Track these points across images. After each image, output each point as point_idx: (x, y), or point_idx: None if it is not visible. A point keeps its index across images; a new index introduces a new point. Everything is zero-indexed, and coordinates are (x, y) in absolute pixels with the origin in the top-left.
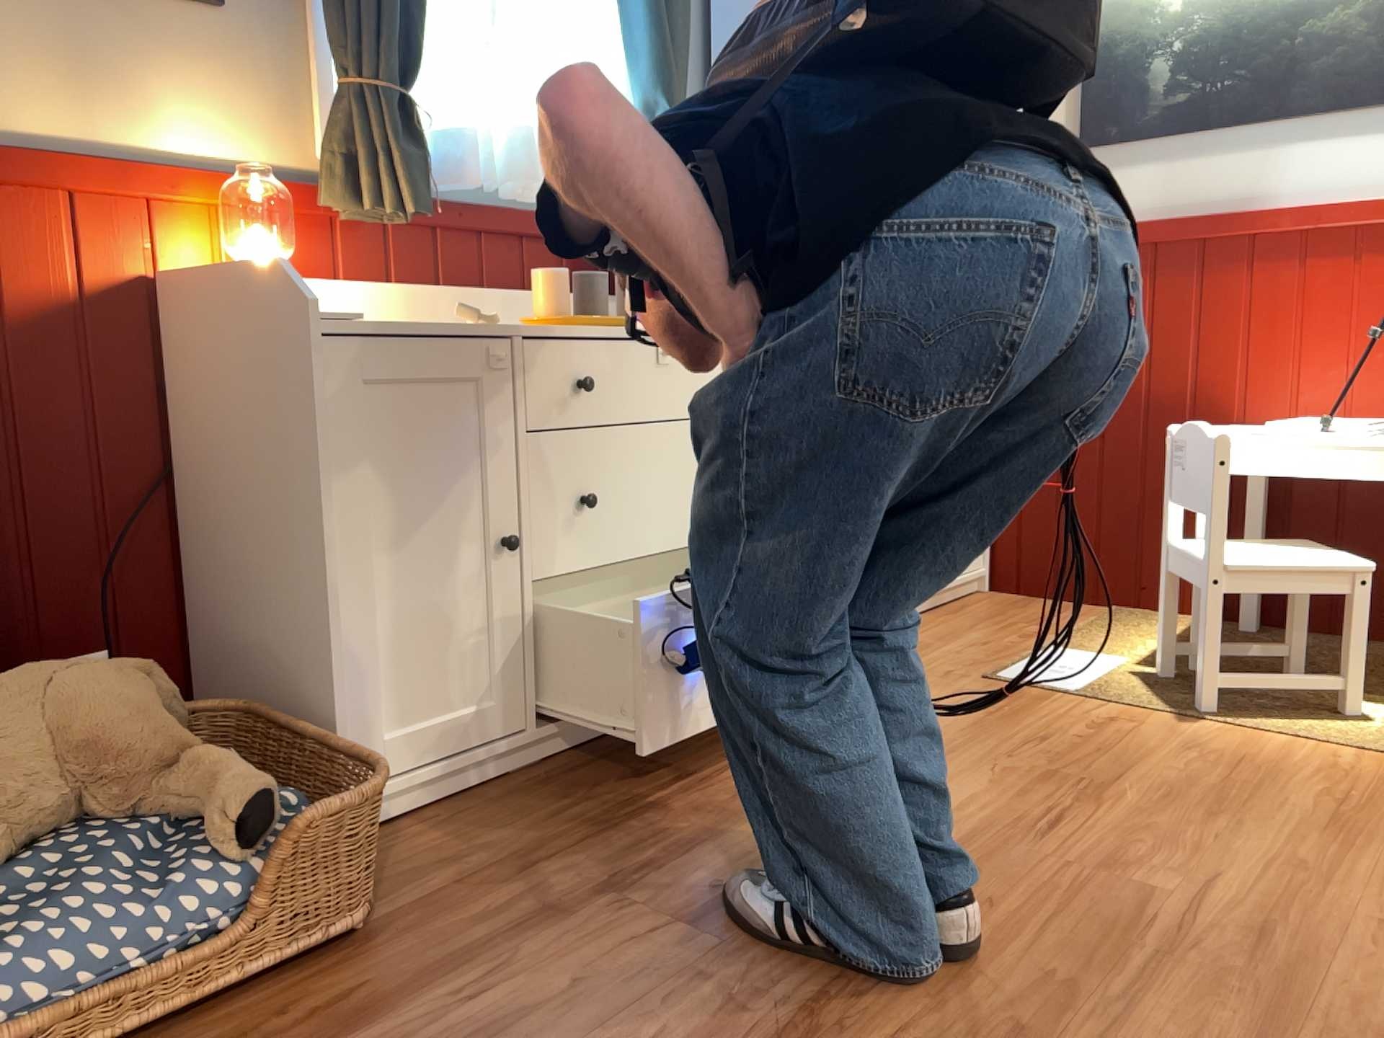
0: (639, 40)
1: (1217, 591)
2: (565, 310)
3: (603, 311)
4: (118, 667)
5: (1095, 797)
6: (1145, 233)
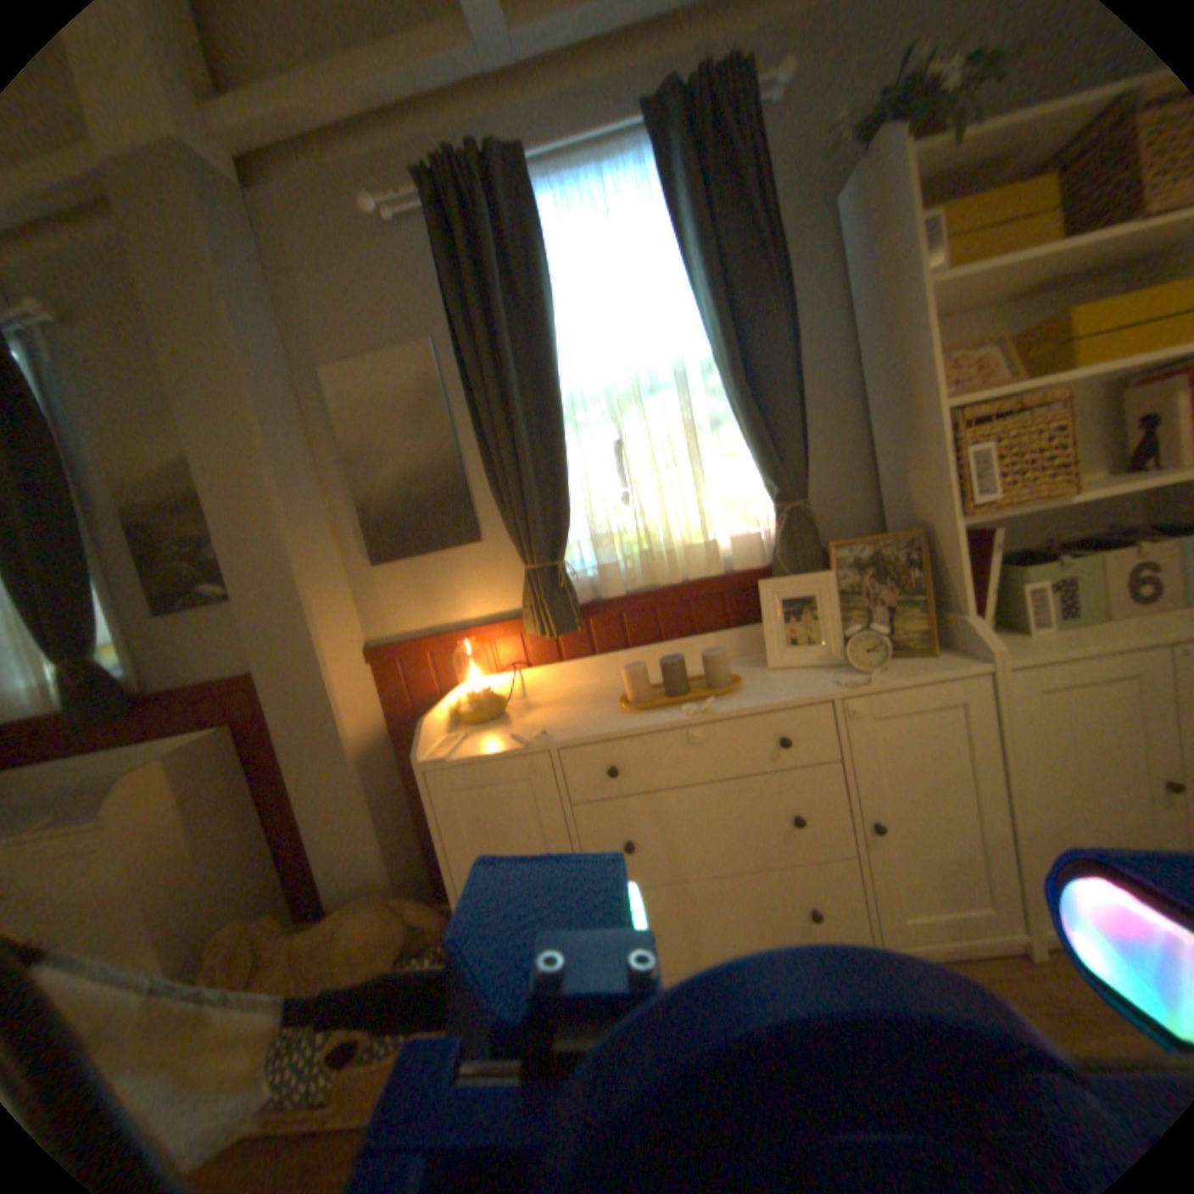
0: (750, 443)
1: None
2: (643, 693)
3: (680, 686)
4: (384, 912)
5: None
6: None
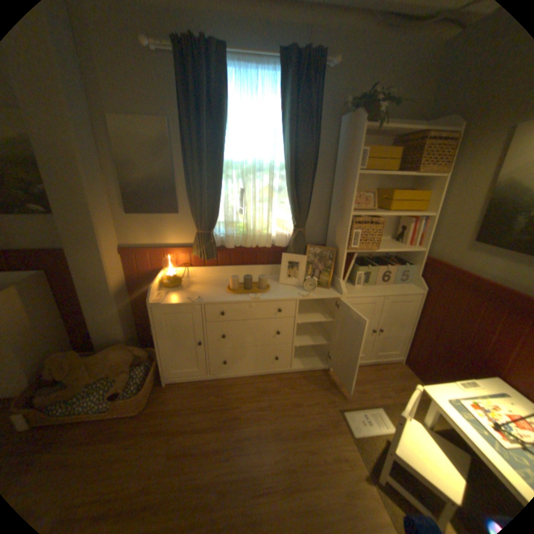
0: (290, 203)
1: (391, 458)
2: (235, 287)
3: (249, 286)
4: (124, 351)
5: (289, 494)
6: (490, 287)
